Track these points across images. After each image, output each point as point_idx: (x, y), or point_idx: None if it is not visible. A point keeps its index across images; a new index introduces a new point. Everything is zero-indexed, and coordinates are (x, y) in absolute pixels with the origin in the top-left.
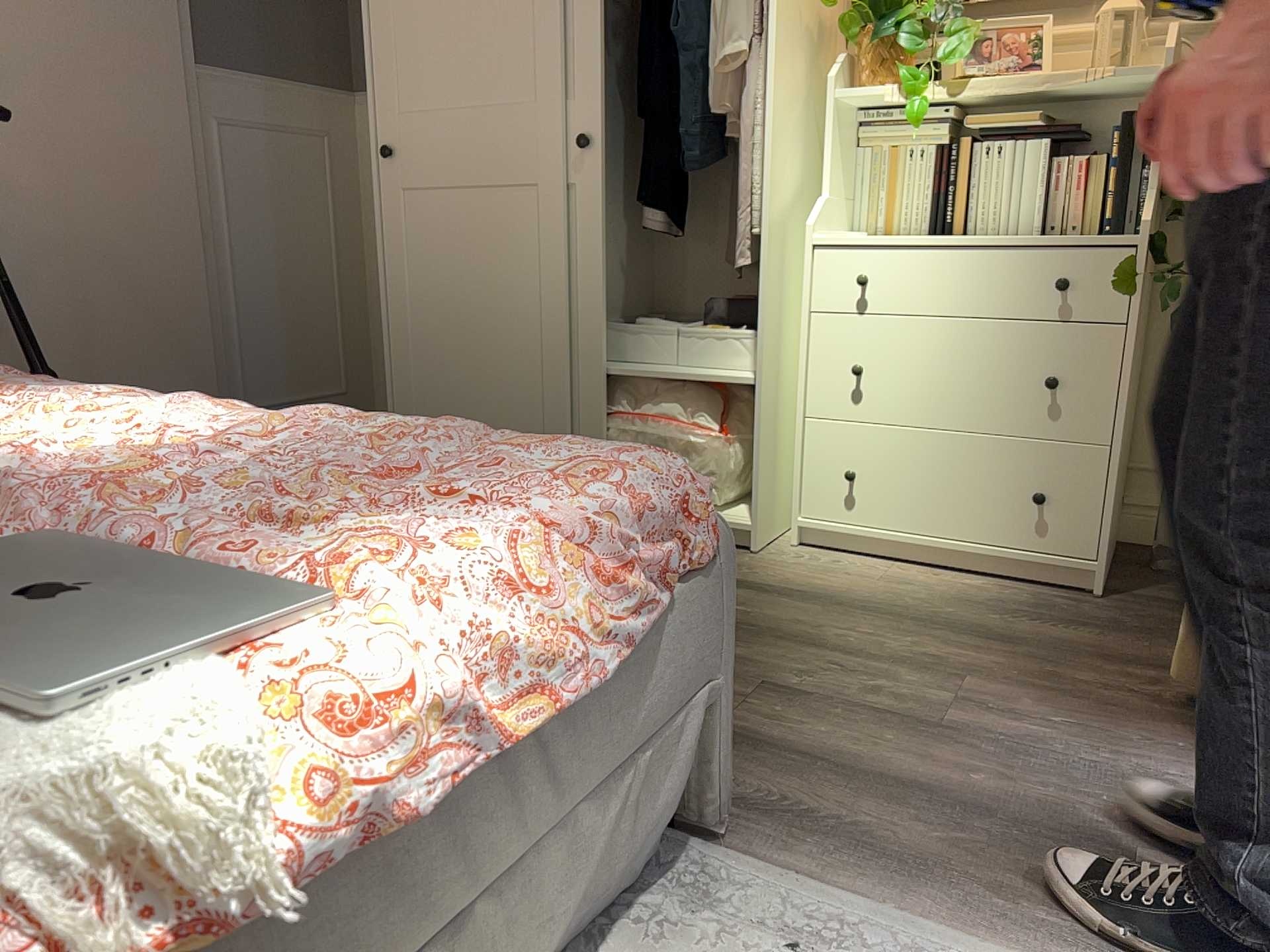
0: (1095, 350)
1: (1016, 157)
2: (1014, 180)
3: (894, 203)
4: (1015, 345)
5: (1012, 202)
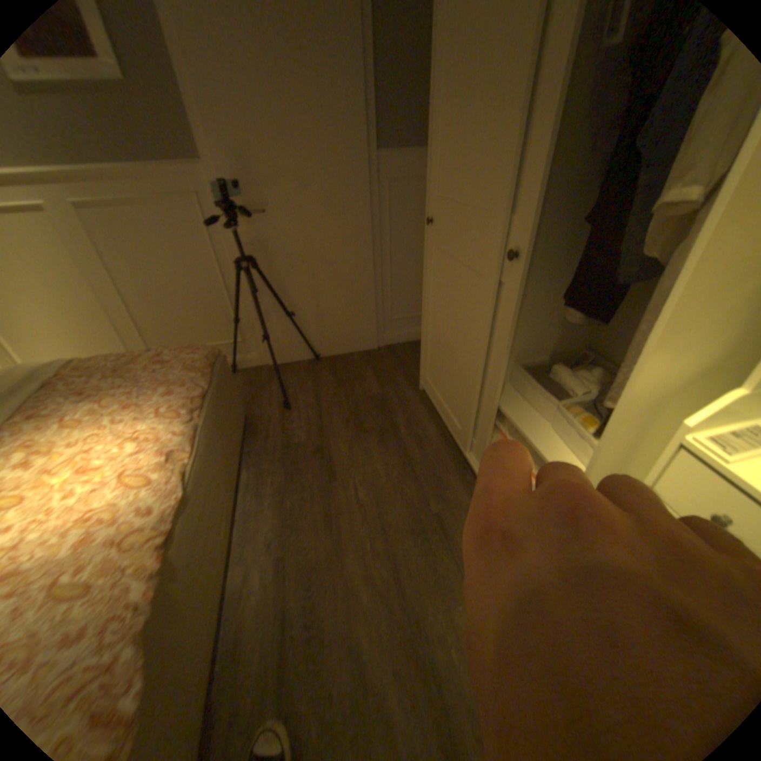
0: None
1: None
2: None
3: None
4: None
5: None
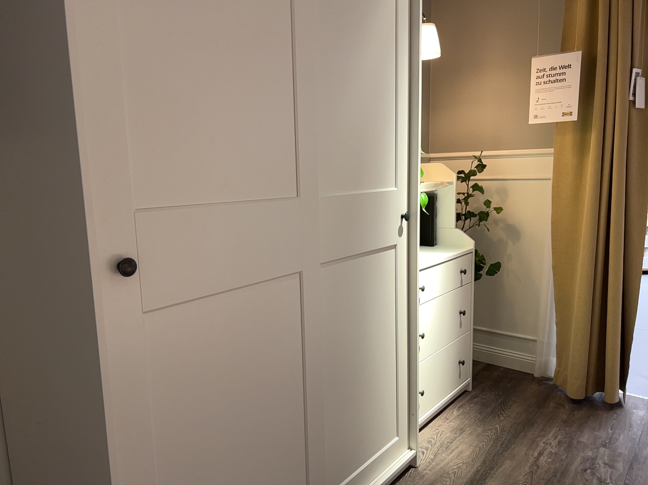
0: (467, 294)
1: None
2: None
3: None
4: (453, 301)
5: None
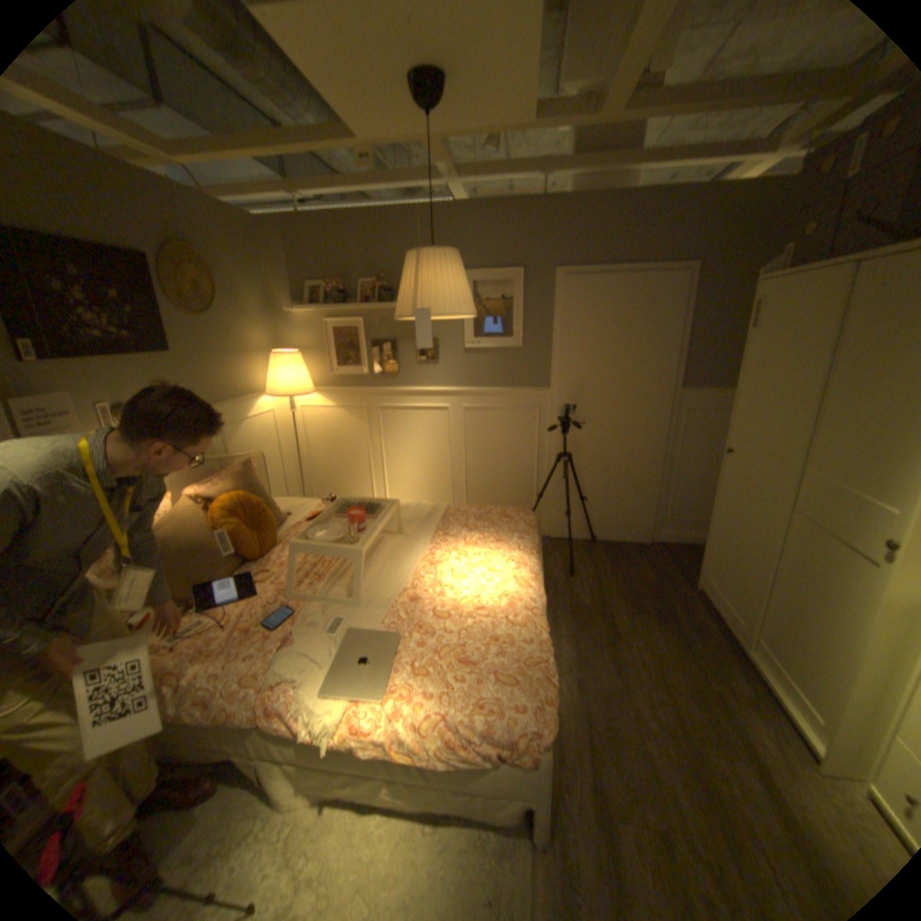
0: None
1: None
2: None
3: None
4: None
5: None
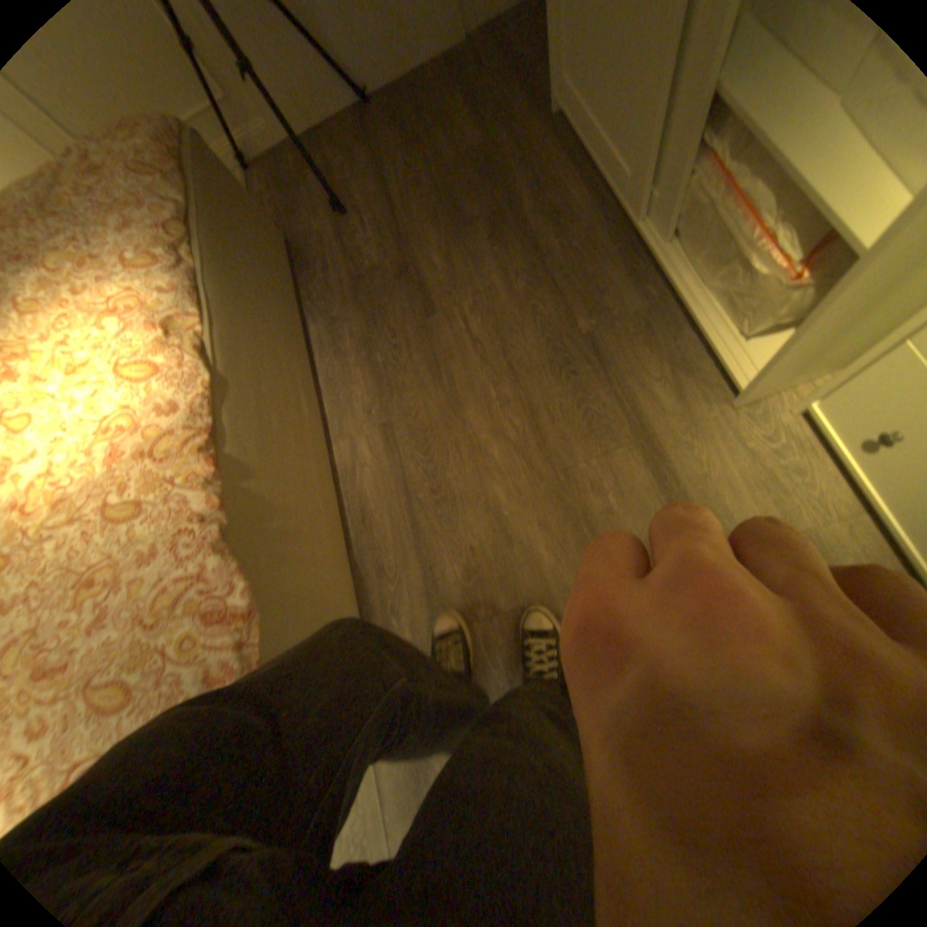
0: None
1: None
2: None
3: None
4: None
5: None
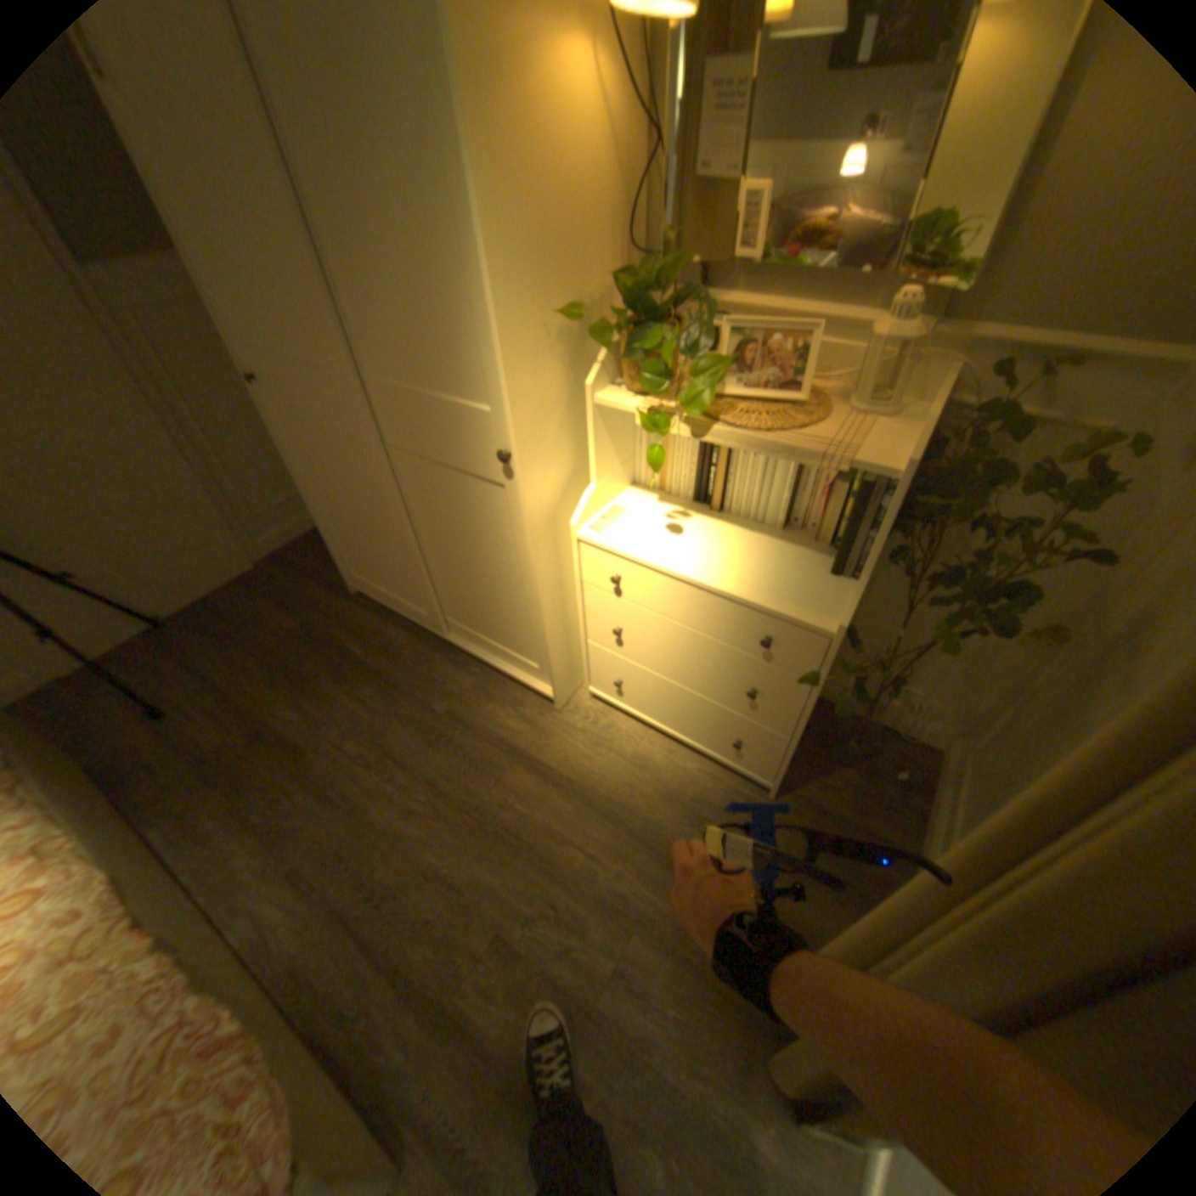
0: (786, 687)
1: (768, 462)
2: (764, 480)
3: (665, 468)
4: (726, 660)
5: (761, 497)
